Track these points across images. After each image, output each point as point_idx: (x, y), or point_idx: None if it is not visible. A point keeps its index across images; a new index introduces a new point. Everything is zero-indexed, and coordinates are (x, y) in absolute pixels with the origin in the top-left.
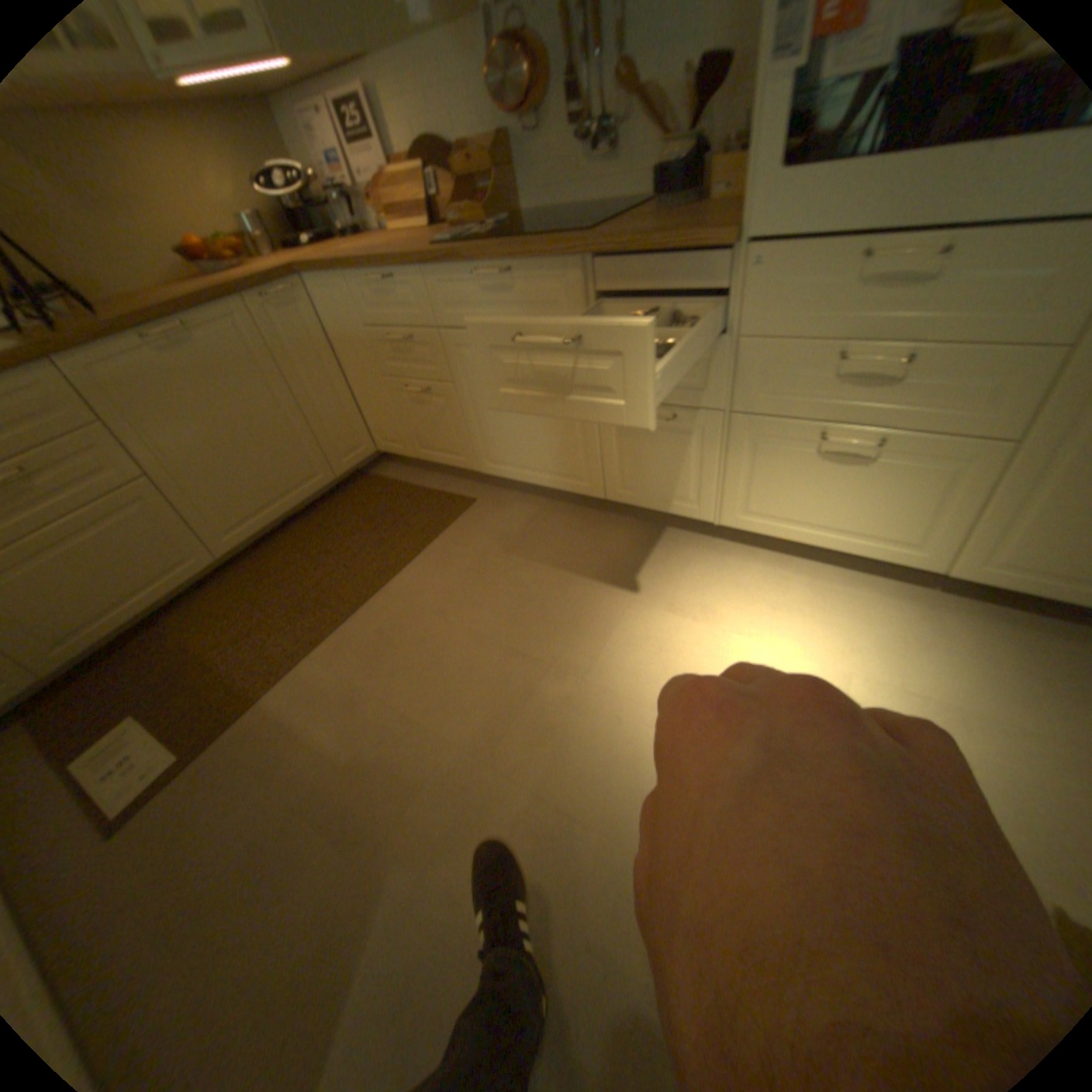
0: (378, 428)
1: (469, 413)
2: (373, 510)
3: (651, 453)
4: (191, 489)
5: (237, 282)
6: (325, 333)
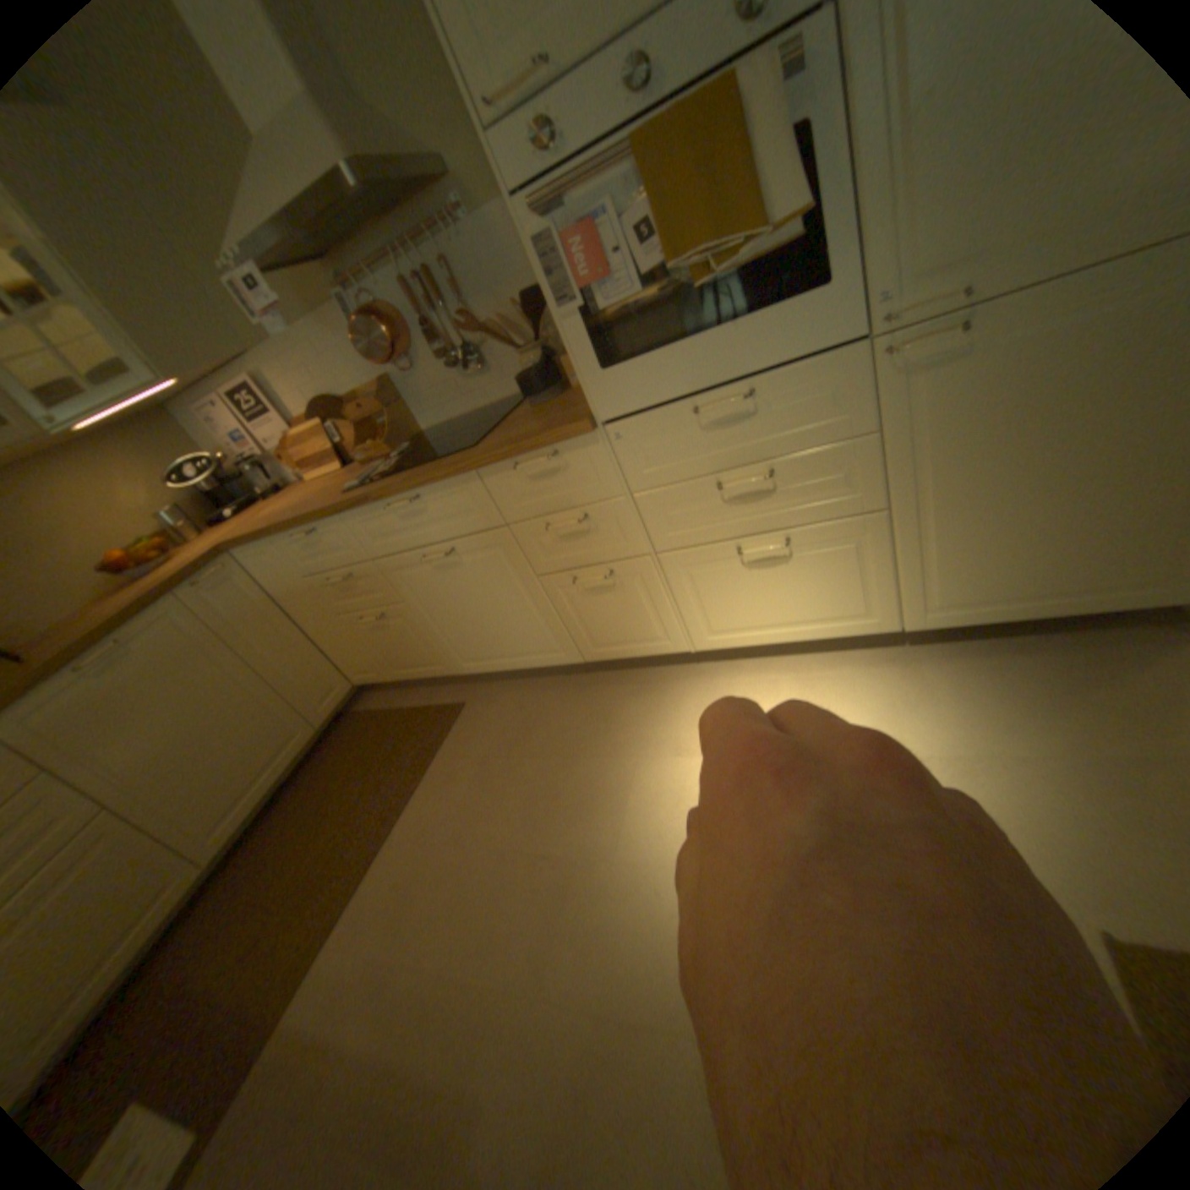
0: (348, 664)
1: (429, 624)
2: (363, 750)
3: (606, 609)
4: (160, 802)
5: (168, 583)
6: (270, 594)
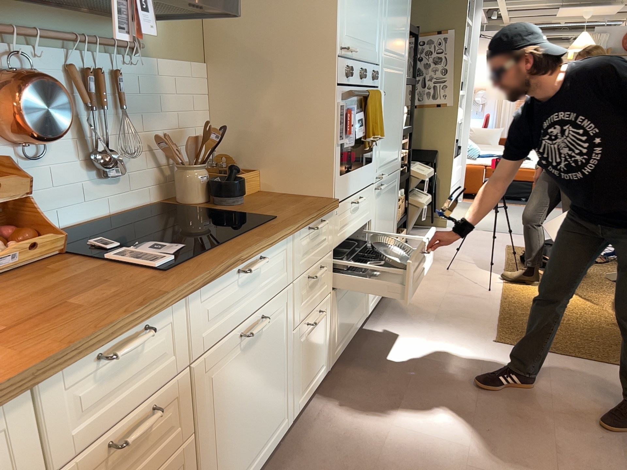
0: None
1: (204, 462)
2: None
3: (311, 349)
4: None
5: None
6: None
